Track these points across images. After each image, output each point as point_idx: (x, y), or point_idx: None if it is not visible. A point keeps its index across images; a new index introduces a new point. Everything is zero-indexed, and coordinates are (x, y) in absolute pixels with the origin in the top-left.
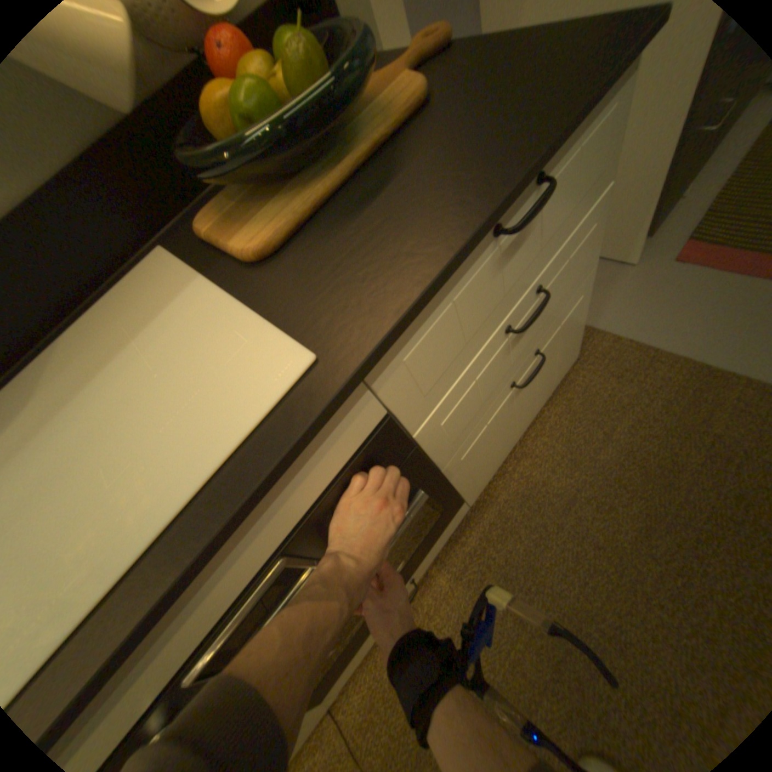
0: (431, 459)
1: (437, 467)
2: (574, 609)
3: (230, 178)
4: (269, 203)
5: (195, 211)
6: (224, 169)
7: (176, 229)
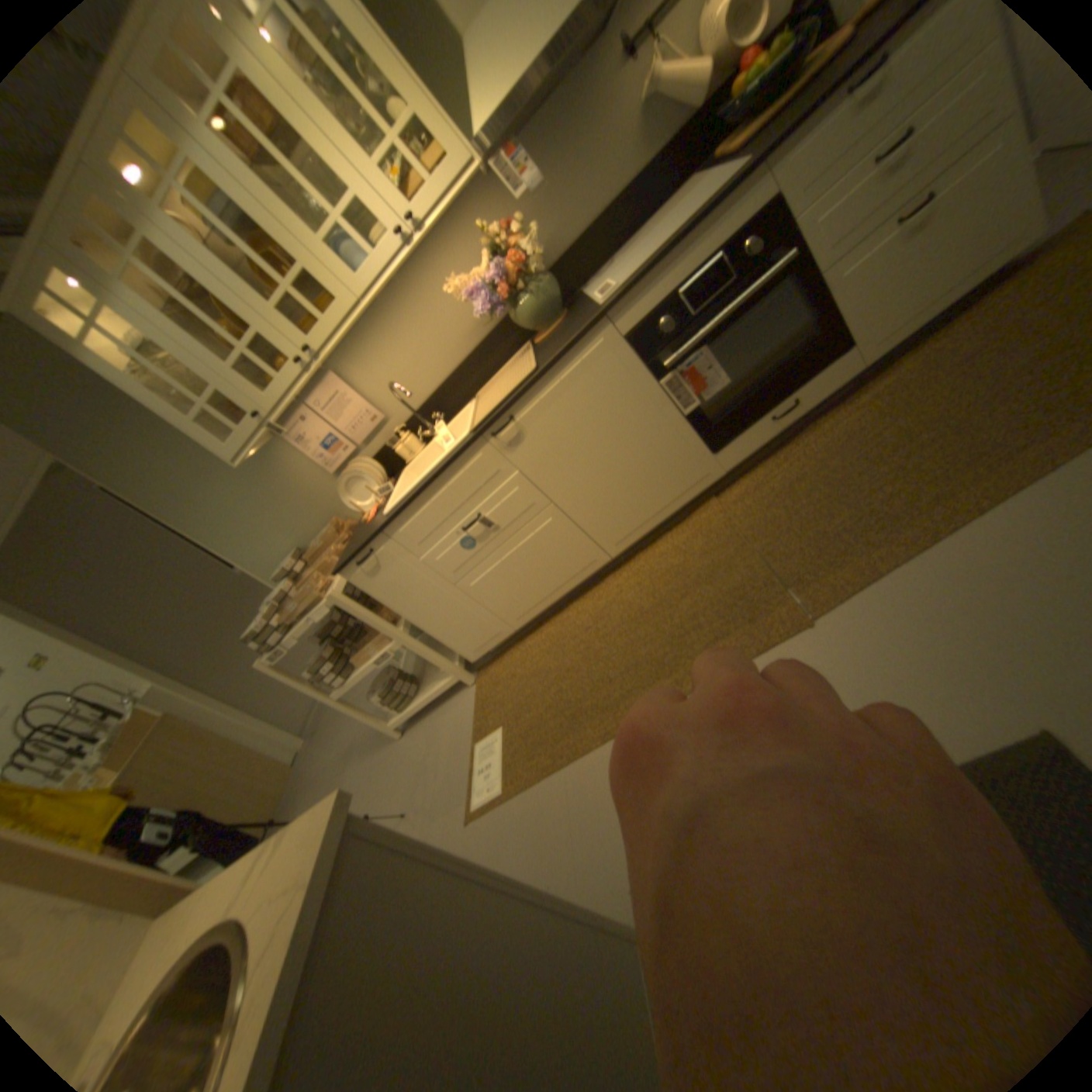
0: (814, 251)
1: (821, 264)
2: (935, 416)
3: (739, 120)
4: (755, 124)
5: (718, 146)
6: (737, 113)
7: (707, 160)
